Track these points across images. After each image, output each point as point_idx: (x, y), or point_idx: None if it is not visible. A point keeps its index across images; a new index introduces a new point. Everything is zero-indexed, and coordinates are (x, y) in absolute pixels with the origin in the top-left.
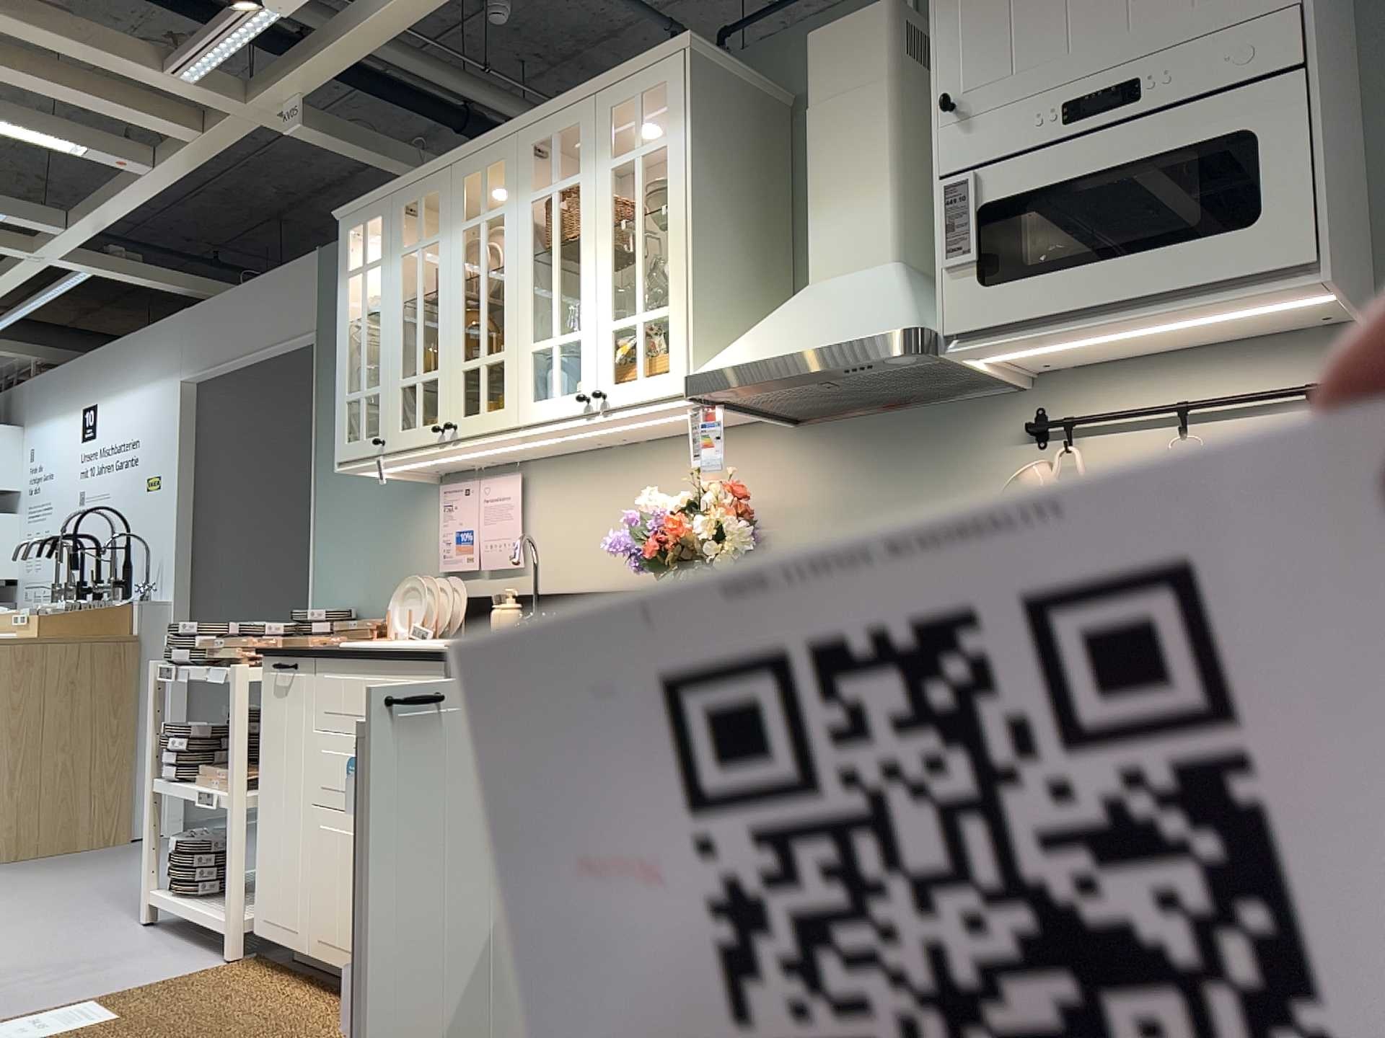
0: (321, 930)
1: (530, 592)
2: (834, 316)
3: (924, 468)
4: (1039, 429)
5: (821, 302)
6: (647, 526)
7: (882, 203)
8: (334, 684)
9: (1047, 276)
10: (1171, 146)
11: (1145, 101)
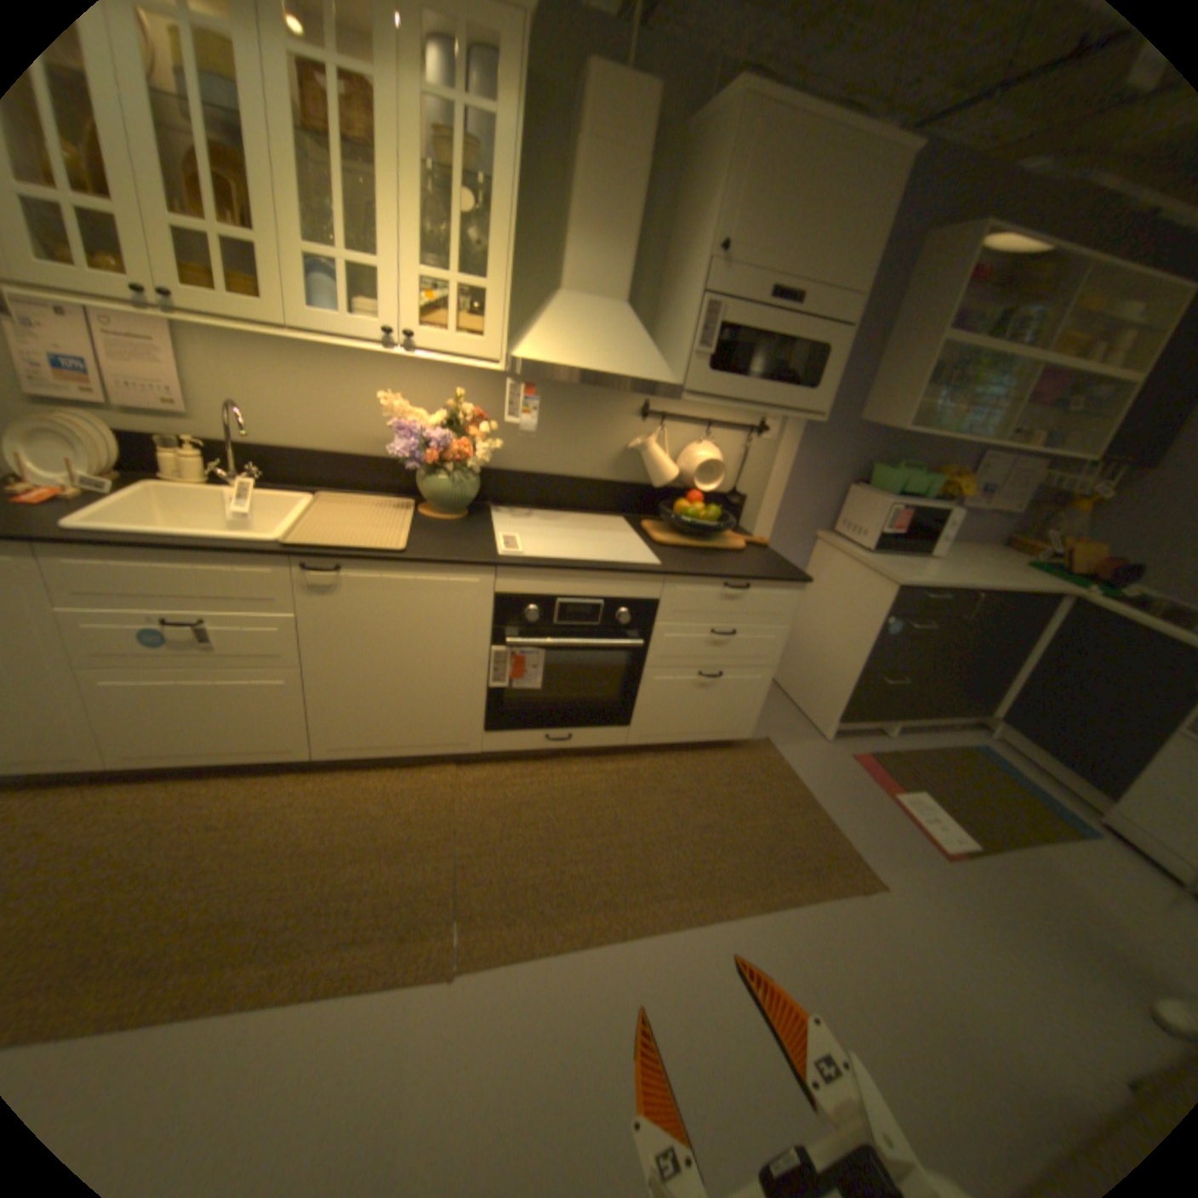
0: (128, 751)
1: (200, 437)
2: (615, 345)
3: (581, 416)
4: (648, 413)
5: (593, 322)
6: (412, 432)
7: (628, 257)
8: (90, 569)
9: (739, 378)
10: (805, 337)
11: (805, 307)
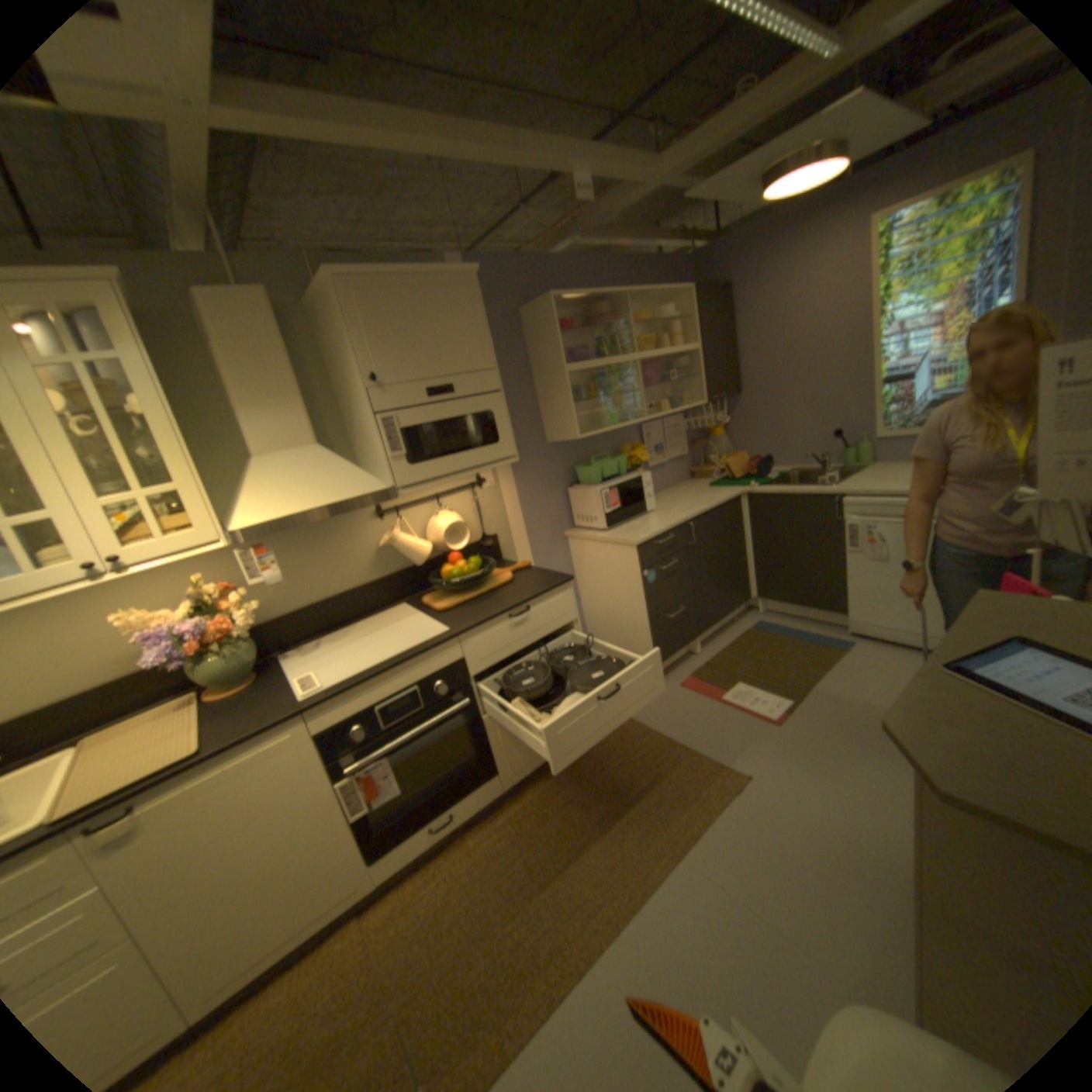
0: None
1: None
2: (321, 481)
3: (326, 542)
4: (383, 513)
5: (294, 472)
6: (162, 636)
7: (300, 412)
8: None
9: (437, 461)
10: (470, 413)
11: (458, 394)
